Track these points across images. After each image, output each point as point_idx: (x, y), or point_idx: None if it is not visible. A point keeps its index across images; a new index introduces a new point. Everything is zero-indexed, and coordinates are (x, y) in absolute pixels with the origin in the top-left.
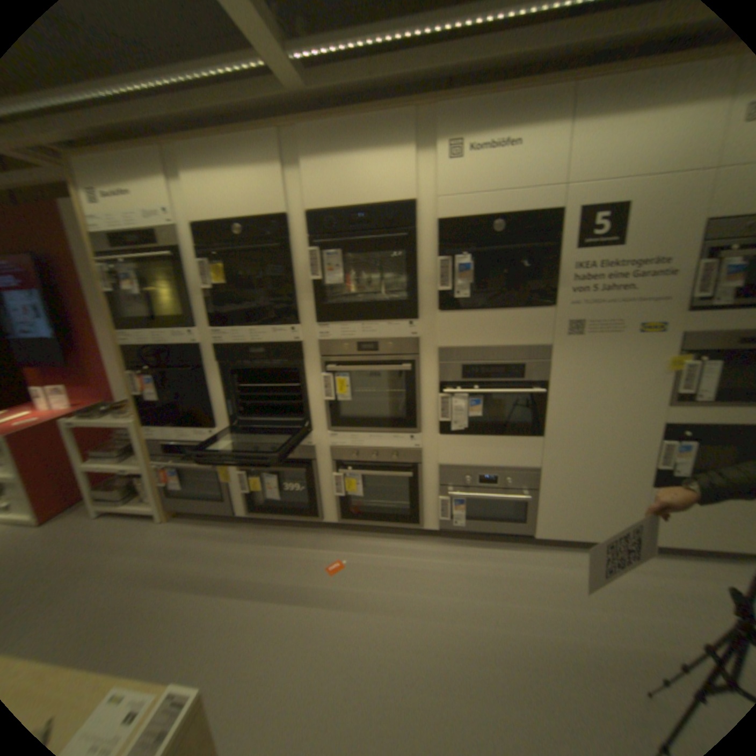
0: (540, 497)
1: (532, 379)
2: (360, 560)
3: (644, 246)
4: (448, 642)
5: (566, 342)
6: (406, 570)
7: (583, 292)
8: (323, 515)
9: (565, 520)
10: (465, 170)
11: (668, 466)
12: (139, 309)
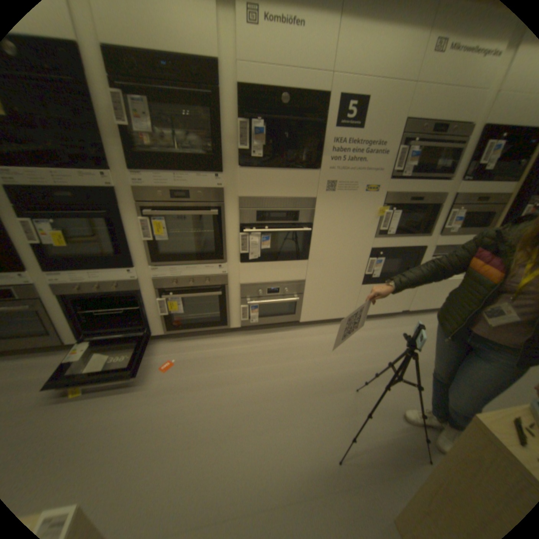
0: (303, 298)
1: (303, 222)
2: (186, 357)
3: (373, 132)
4: (252, 394)
5: (325, 196)
6: (220, 357)
7: (337, 161)
8: (151, 331)
9: (316, 309)
10: (261, 40)
11: (370, 272)
12: None
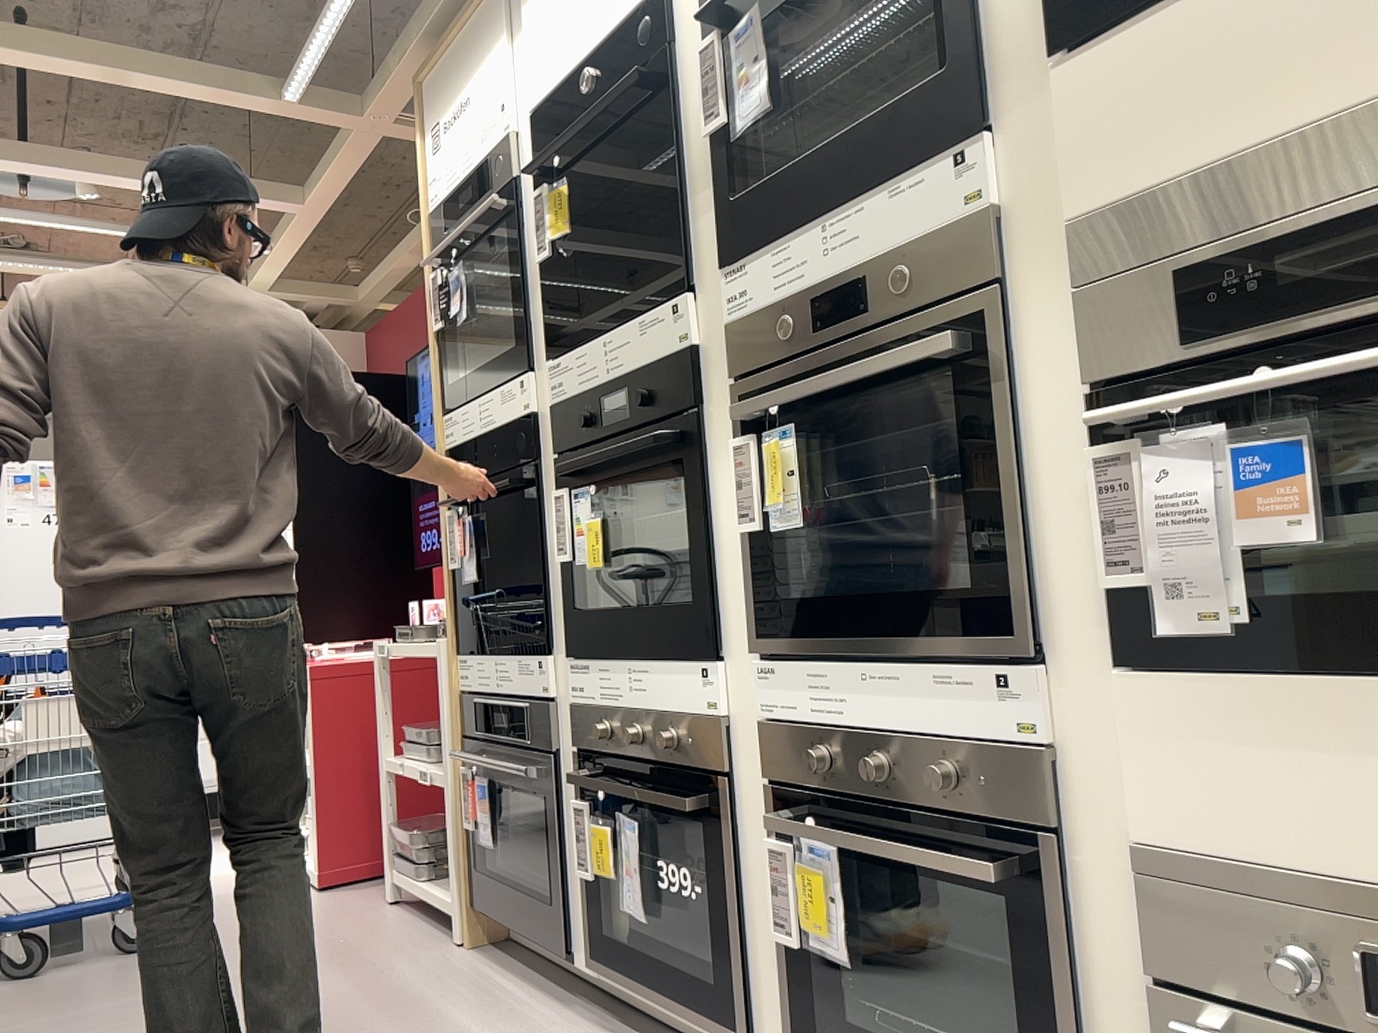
0: None
1: None
2: None
3: None
4: None
5: None
6: None
7: None
8: (761, 1027)
9: None
10: None
11: None
12: (481, 354)
